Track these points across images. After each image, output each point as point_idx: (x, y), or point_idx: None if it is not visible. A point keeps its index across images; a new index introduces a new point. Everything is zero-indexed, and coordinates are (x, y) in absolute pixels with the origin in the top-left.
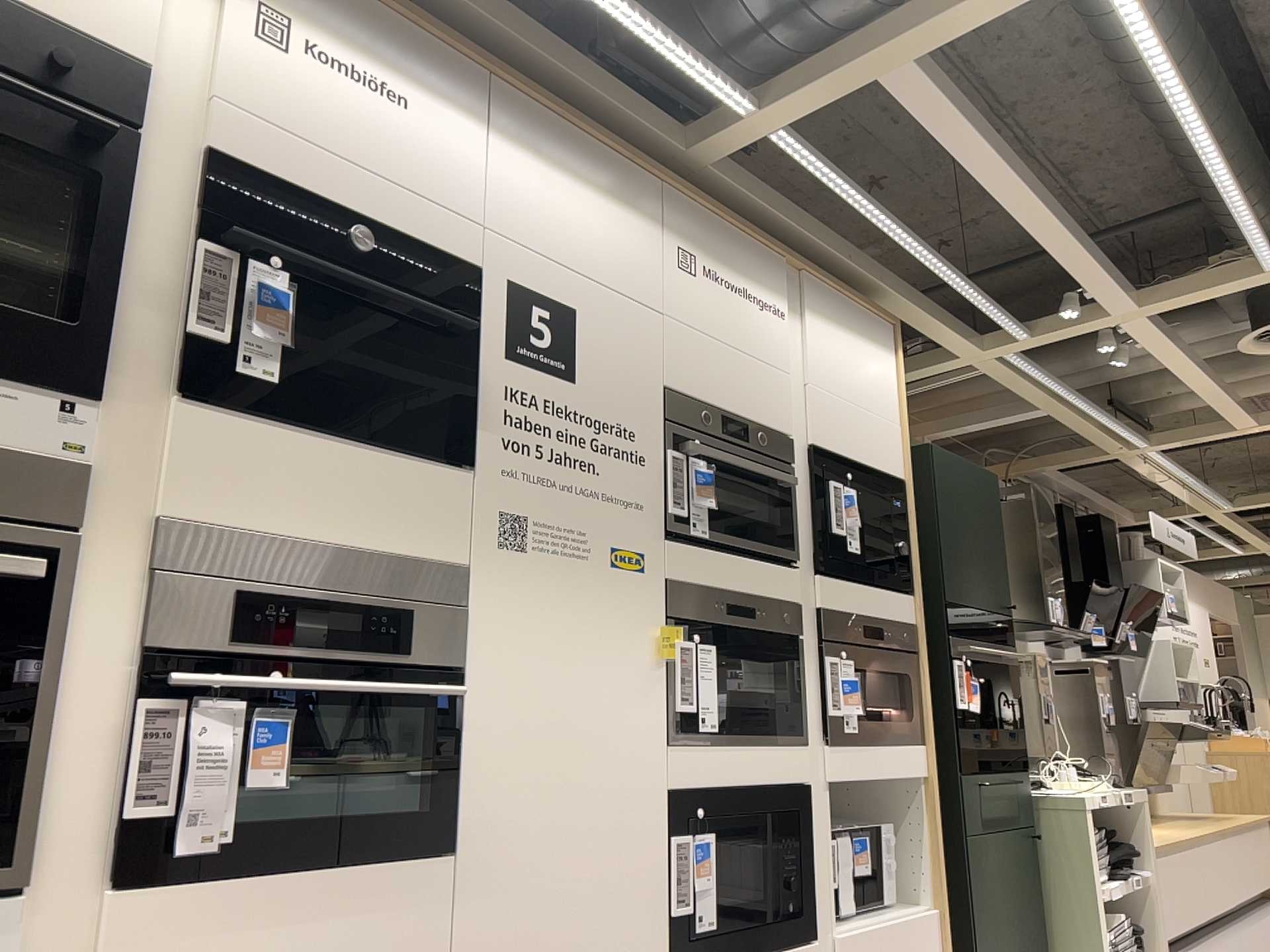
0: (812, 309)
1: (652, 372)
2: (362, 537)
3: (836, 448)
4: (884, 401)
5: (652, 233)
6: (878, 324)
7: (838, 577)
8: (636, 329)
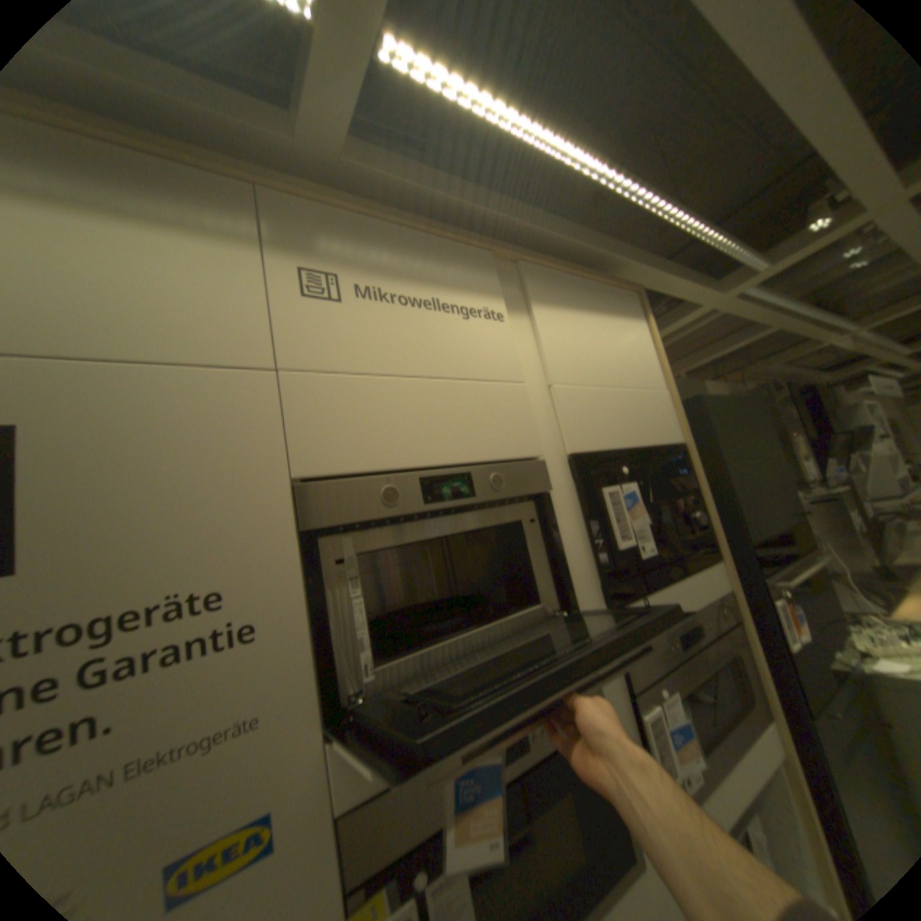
0: (540, 300)
1: (256, 470)
2: None
3: (602, 444)
4: (646, 371)
5: (234, 257)
6: (622, 294)
7: (637, 596)
8: (207, 412)
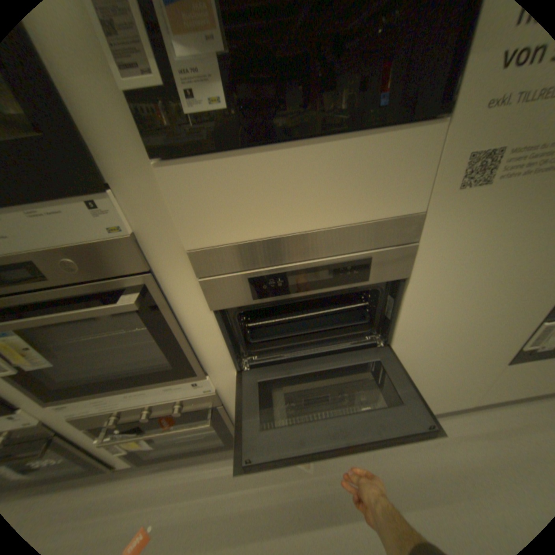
0: None
1: None
2: (330, 219)
3: None
4: None
5: None
6: None
7: None
8: None
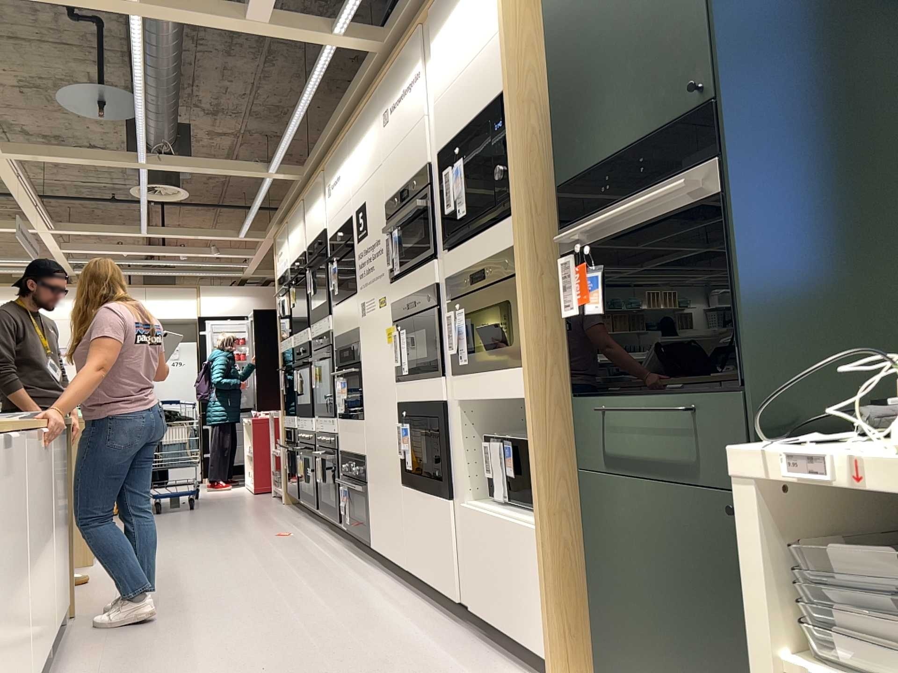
0: (434, 36)
1: (381, 202)
2: (347, 327)
3: (451, 135)
4: (488, 25)
5: (376, 125)
6: None
7: (461, 244)
8: (376, 186)
